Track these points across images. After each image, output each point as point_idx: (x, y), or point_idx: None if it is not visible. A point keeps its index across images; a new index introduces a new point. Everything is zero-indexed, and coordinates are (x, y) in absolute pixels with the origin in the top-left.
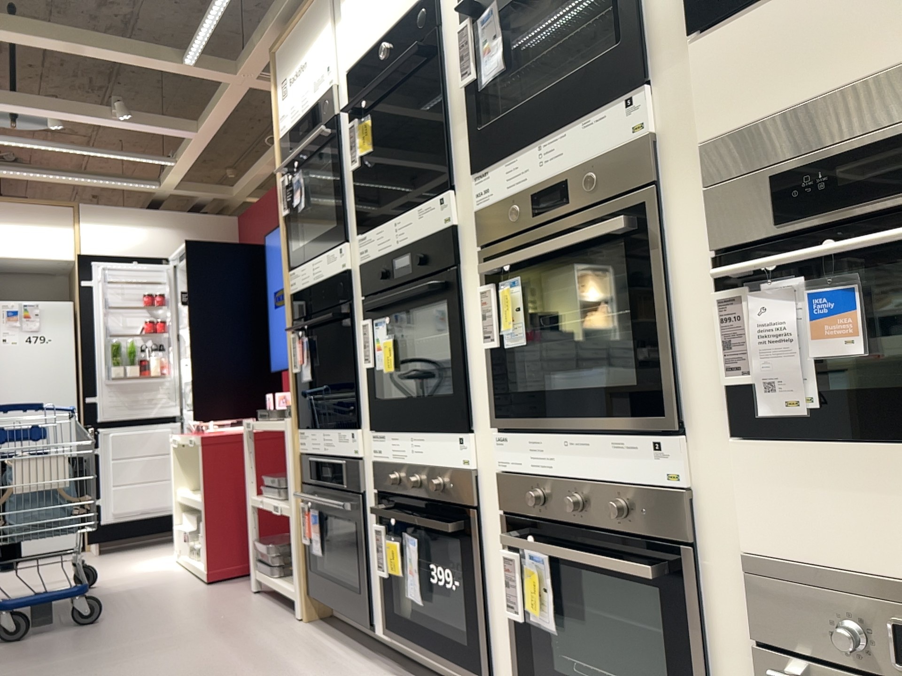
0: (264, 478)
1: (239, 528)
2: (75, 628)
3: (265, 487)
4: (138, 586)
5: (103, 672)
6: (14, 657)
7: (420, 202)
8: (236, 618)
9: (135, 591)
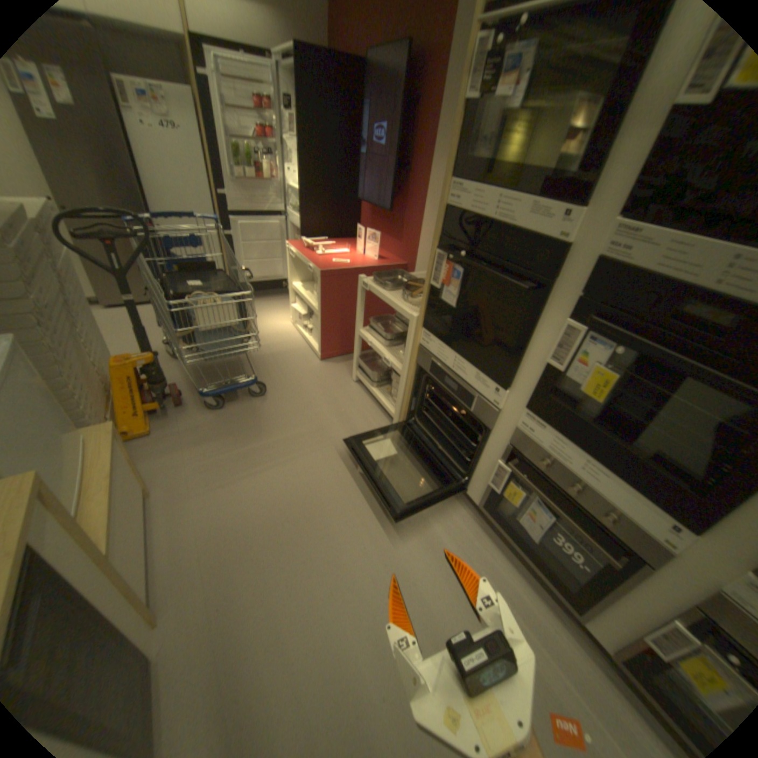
0: (372, 325)
1: (342, 332)
2: (253, 400)
3: (372, 330)
4: (277, 352)
5: (288, 468)
6: (224, 431)
7: None
8: (353, 416)
9: (277, 358)
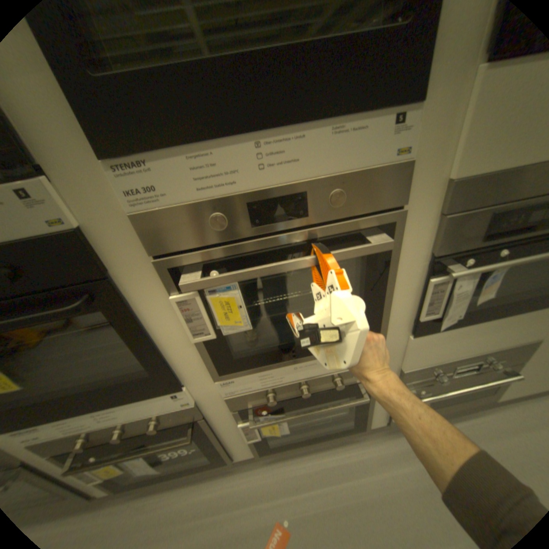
0: None
1: None
2: None
3: None
4: None
5: None
6: None
7: None
8: None
9: None
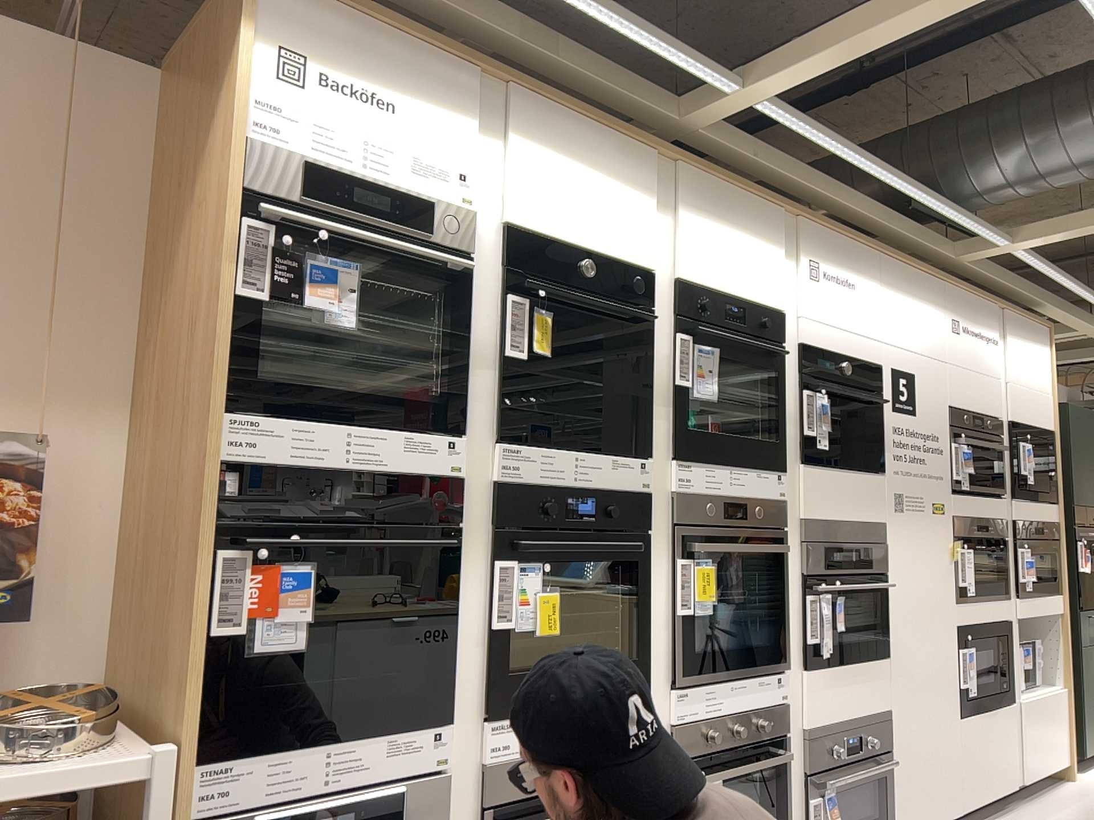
0: None
1: None
2: None
3: None
4: None
5: None
6: None
7: (611, 451)
8: None
9: None
